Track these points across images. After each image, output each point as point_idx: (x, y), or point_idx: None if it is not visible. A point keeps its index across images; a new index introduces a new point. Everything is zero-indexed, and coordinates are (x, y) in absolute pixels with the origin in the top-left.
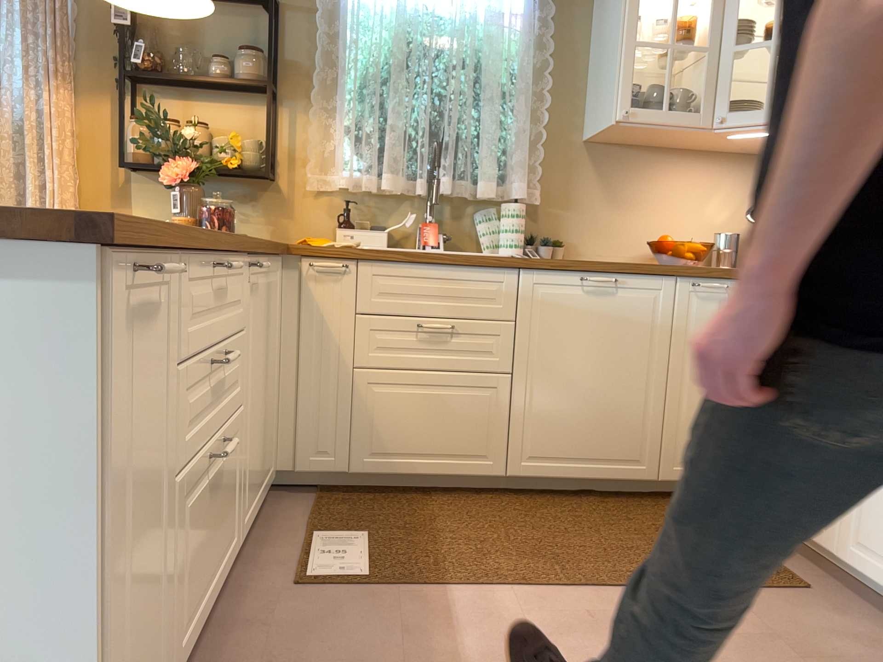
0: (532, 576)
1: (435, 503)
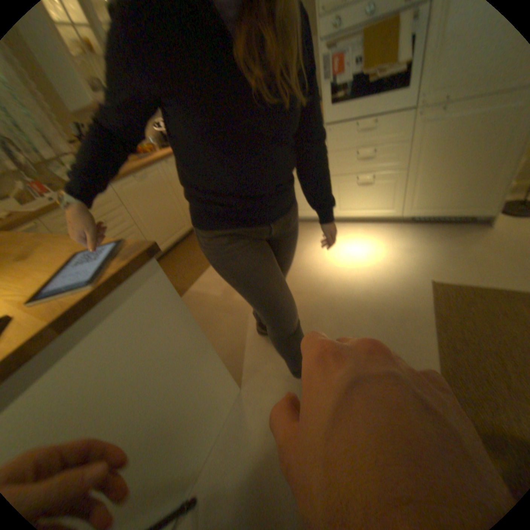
0: (200, 270)
1: None
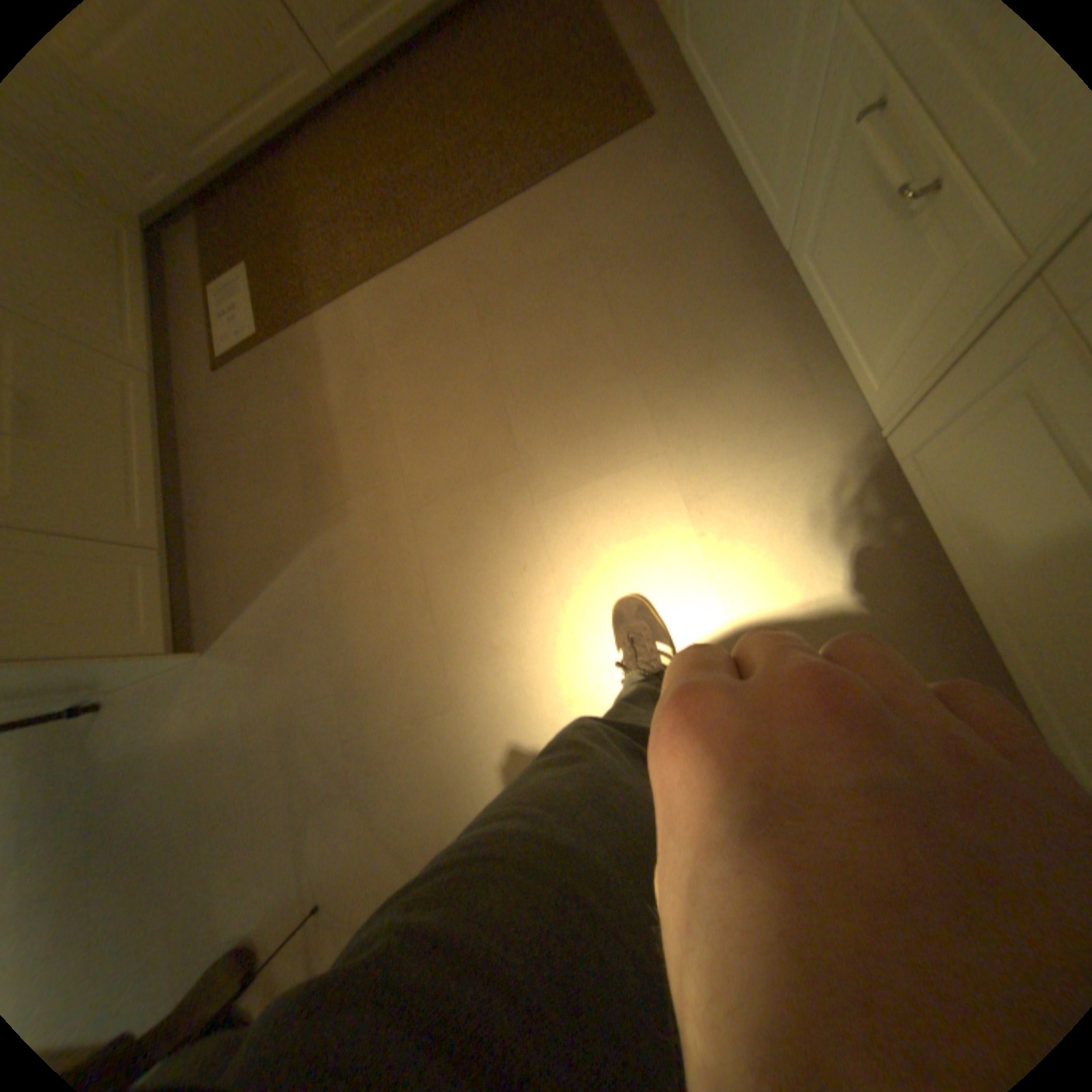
0: (378, 253)
1: (292, 162)
